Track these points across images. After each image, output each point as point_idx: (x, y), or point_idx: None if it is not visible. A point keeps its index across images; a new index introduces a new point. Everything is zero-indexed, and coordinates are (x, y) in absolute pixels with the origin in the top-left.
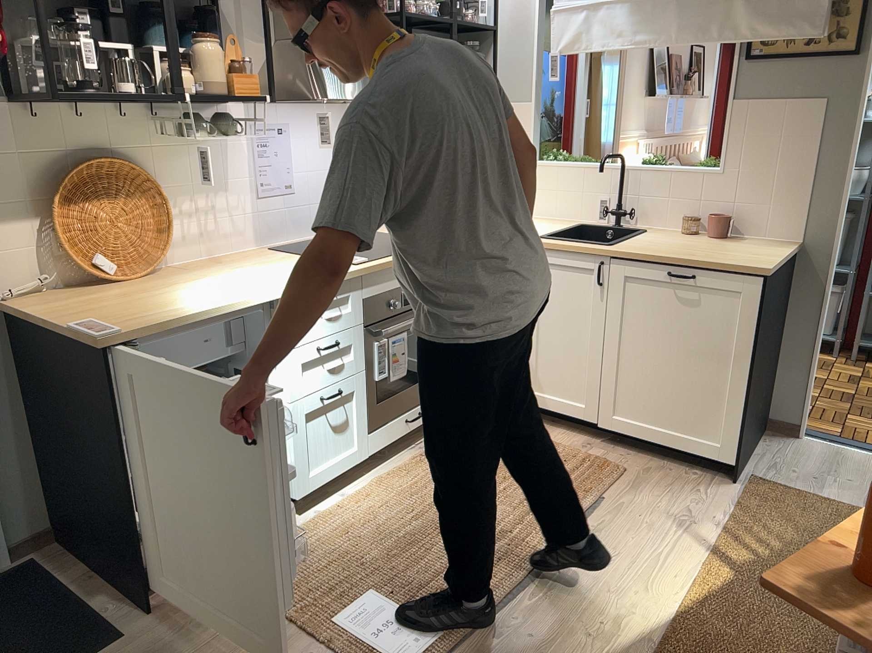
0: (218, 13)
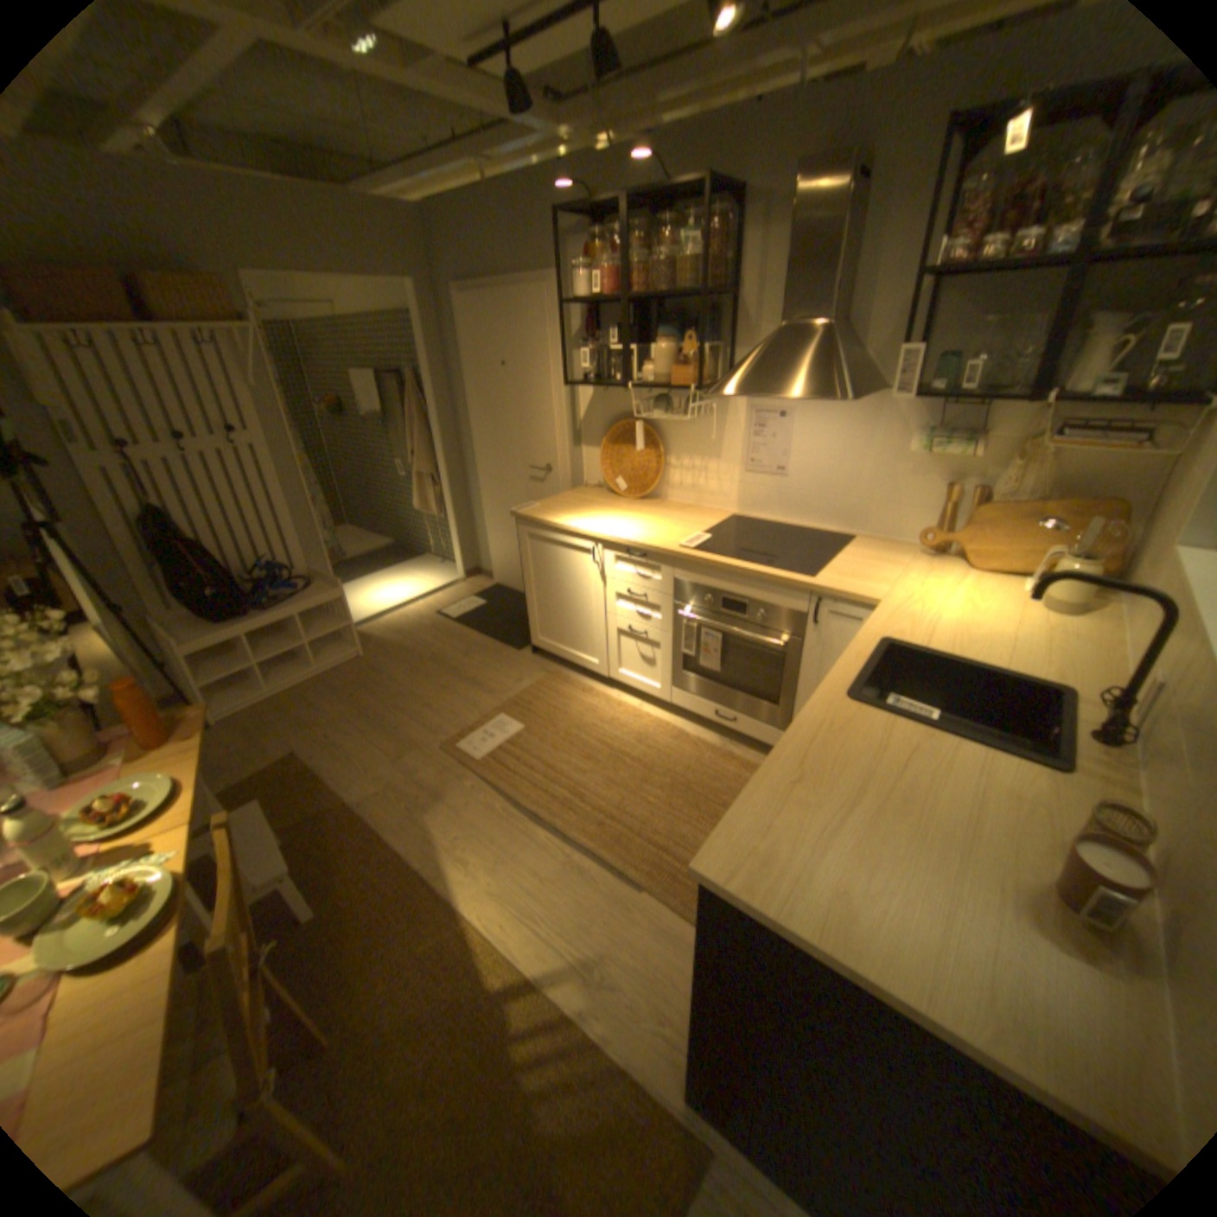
0: (733, 305)
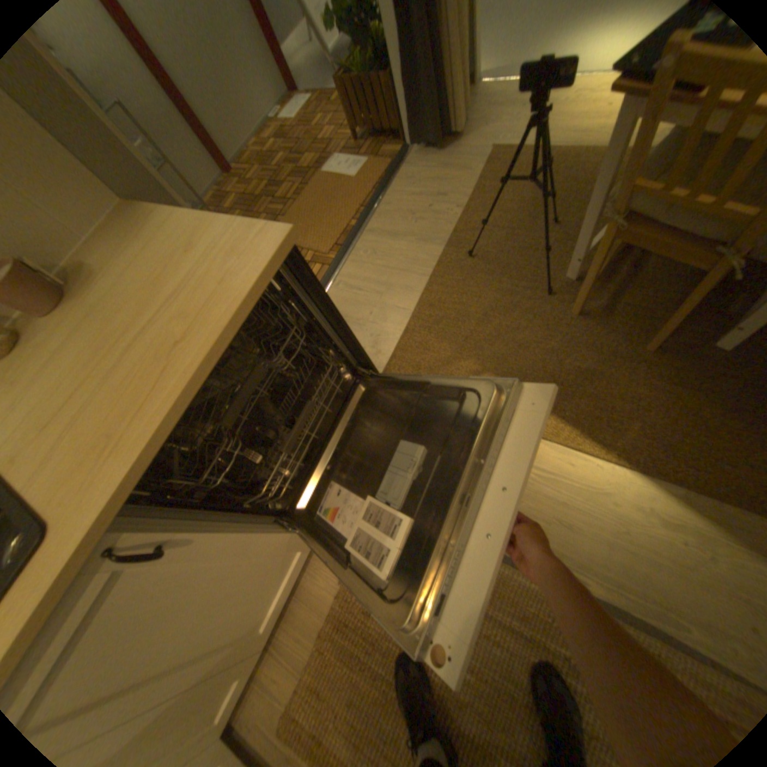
0: None
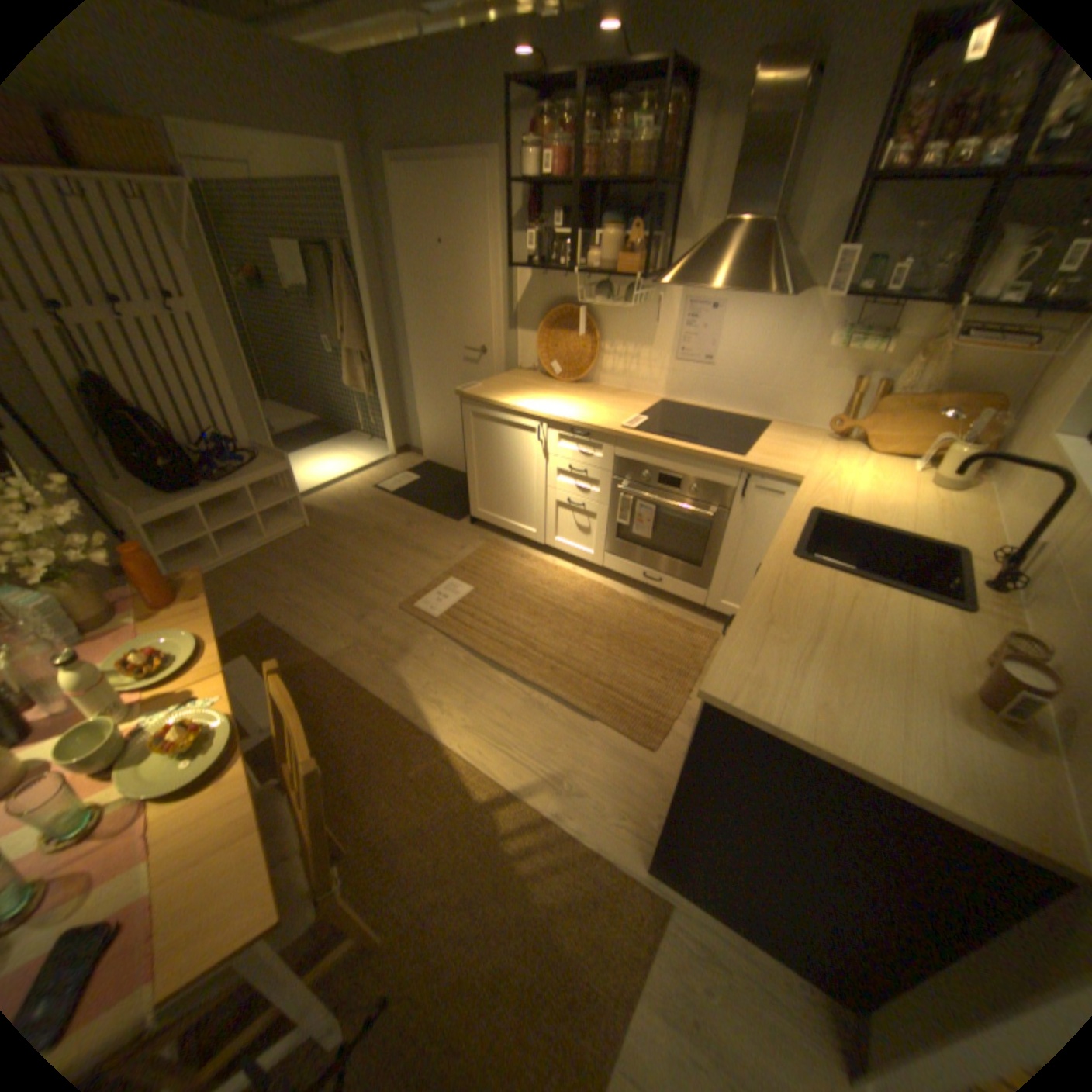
0: (678, 195)
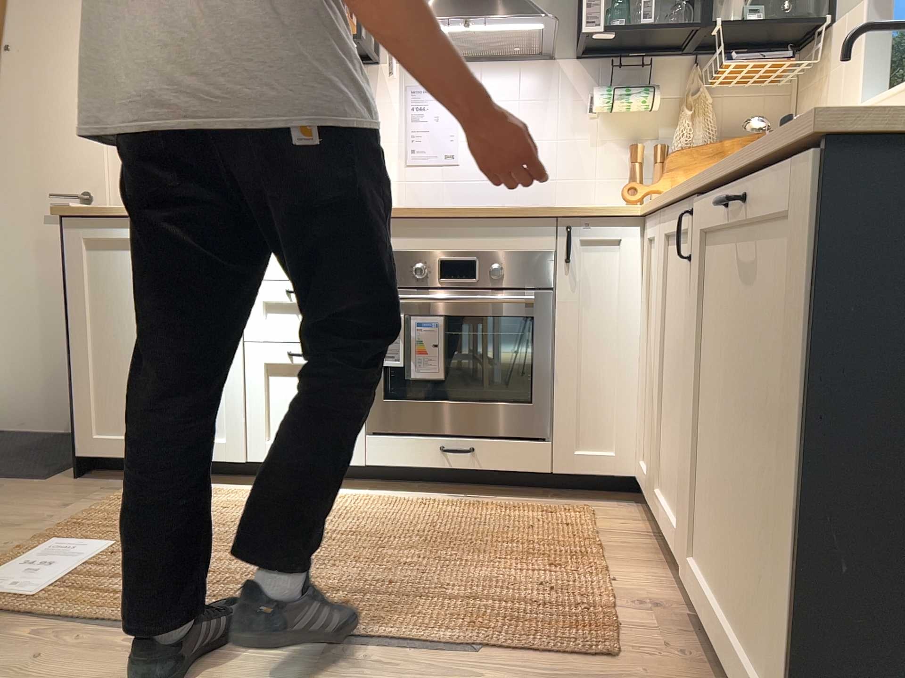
0: None
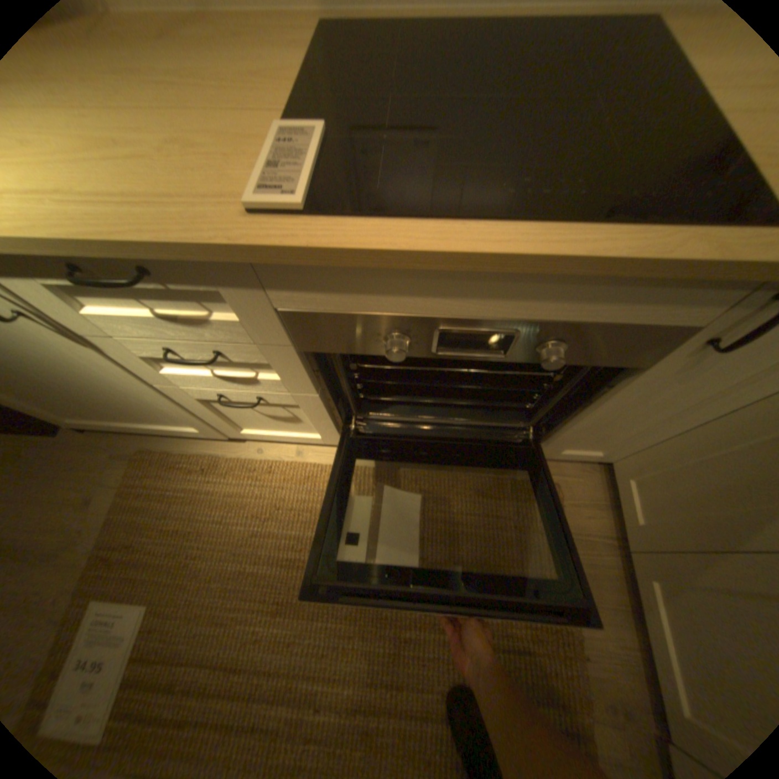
0: None
